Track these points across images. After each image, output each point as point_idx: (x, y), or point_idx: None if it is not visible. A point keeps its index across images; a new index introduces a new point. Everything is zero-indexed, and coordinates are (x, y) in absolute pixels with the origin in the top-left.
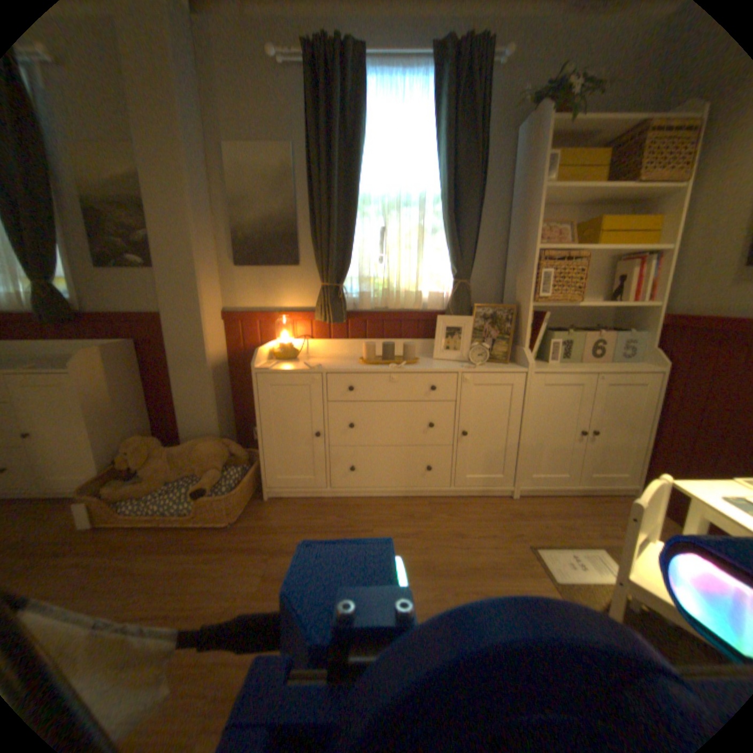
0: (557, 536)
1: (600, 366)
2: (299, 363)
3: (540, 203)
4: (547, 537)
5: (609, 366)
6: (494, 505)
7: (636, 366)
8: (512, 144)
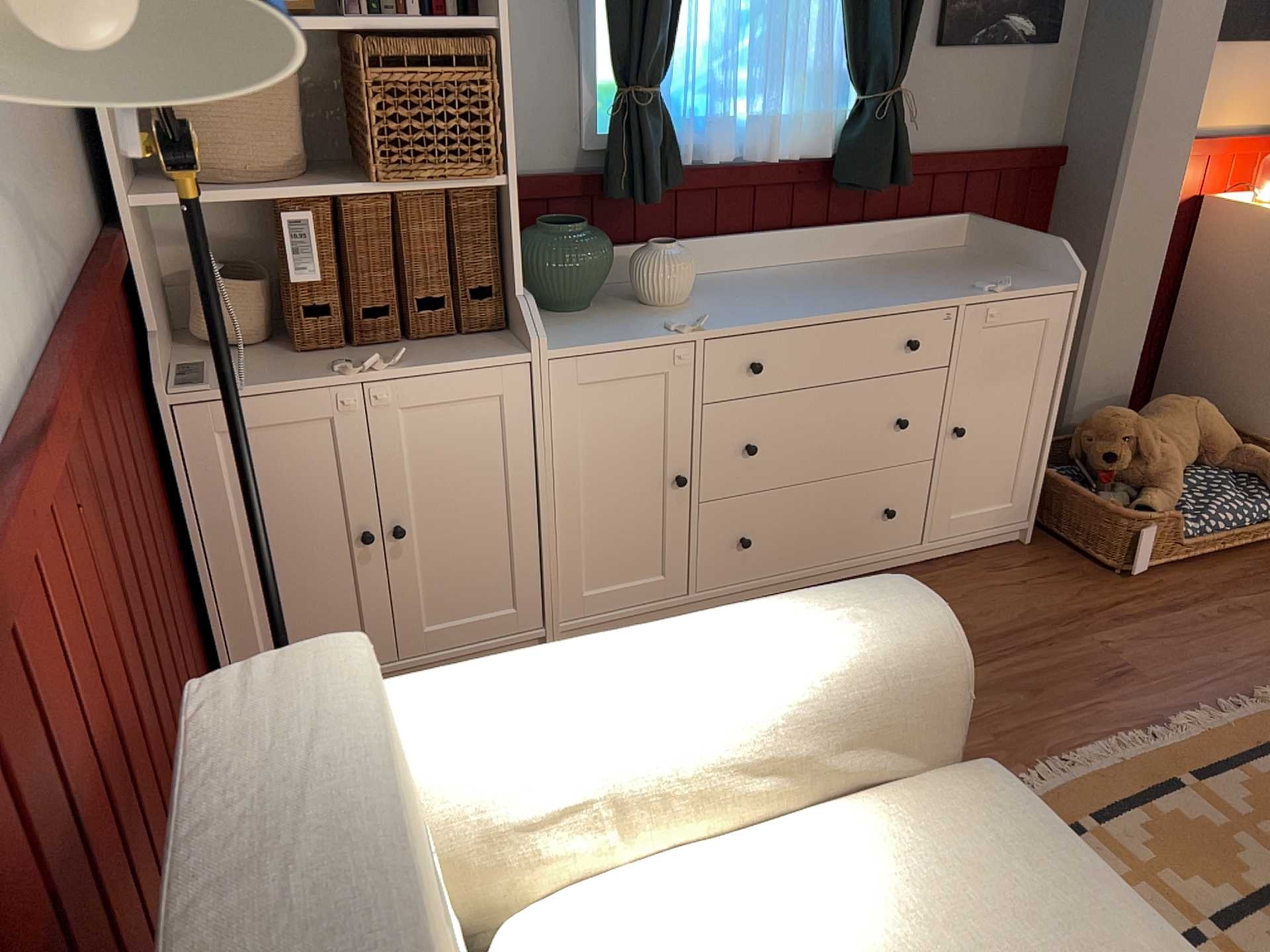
0: None
1: None
2: None
3: None
4: None
5: None
6: None
7: None
8: None
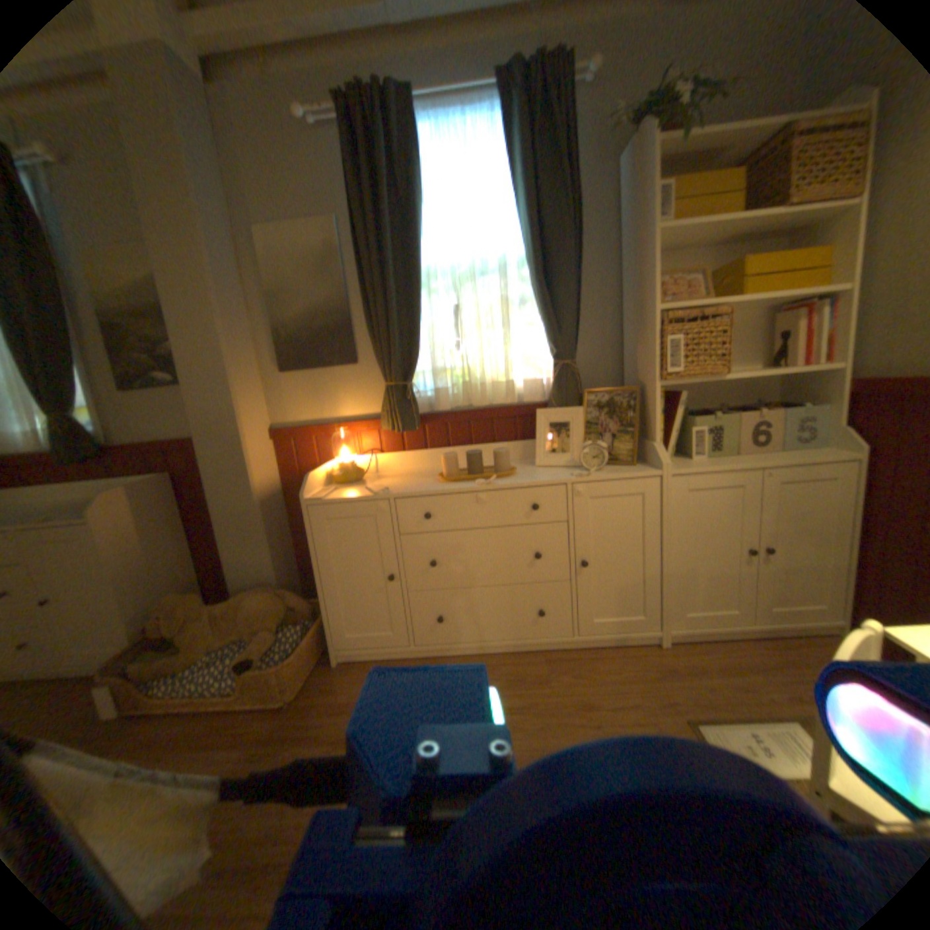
0: (727, 704)
1: (766, 459)
2: (363, 487)
3: (655, 251)
4: (712, 706)
5: (779, 457)
6: (636, 659)
7: (819, 454)
8: (614, 179)
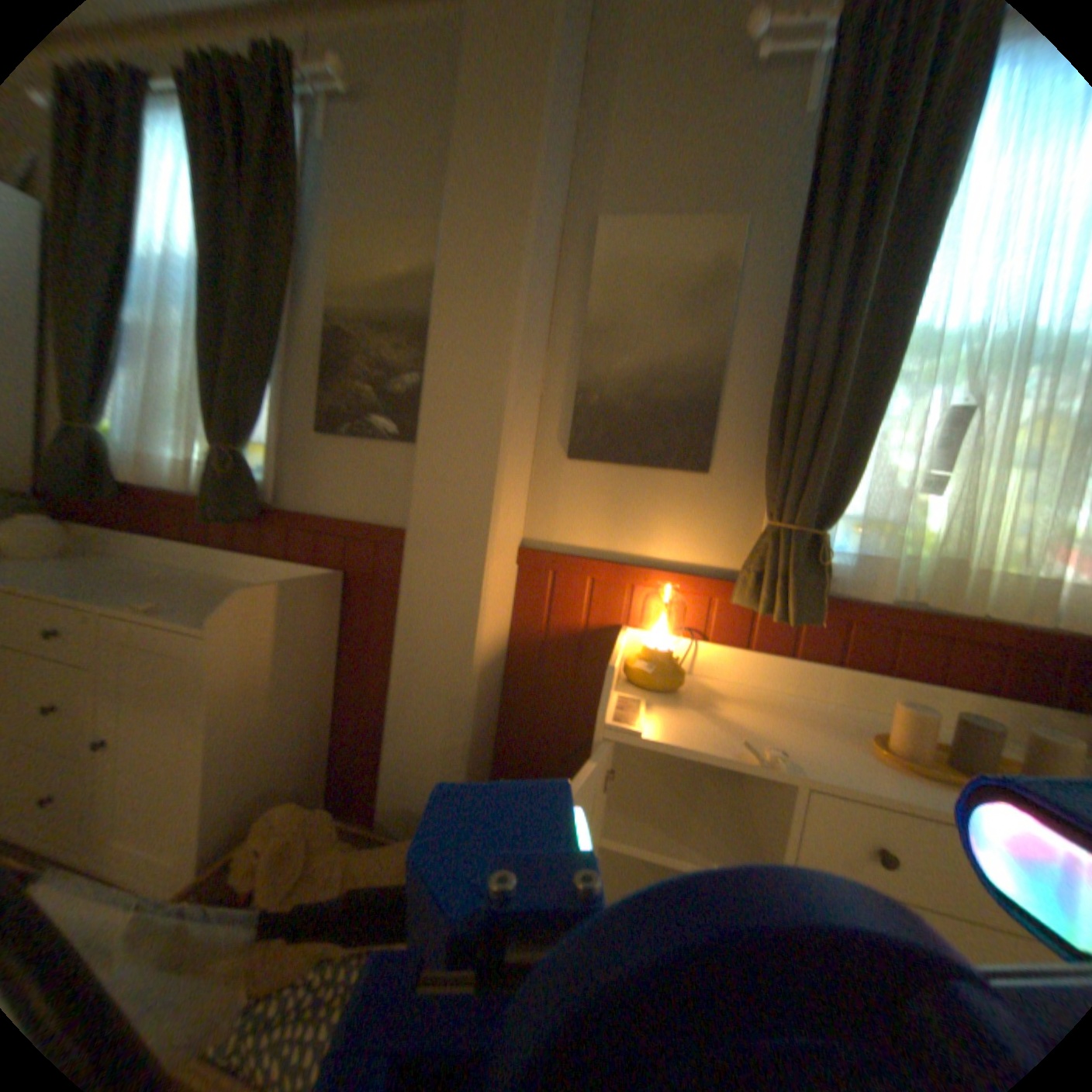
0: None
1: None
2: (703, 719)
3: None
4: None
5: None
6: None
7: None
8: None
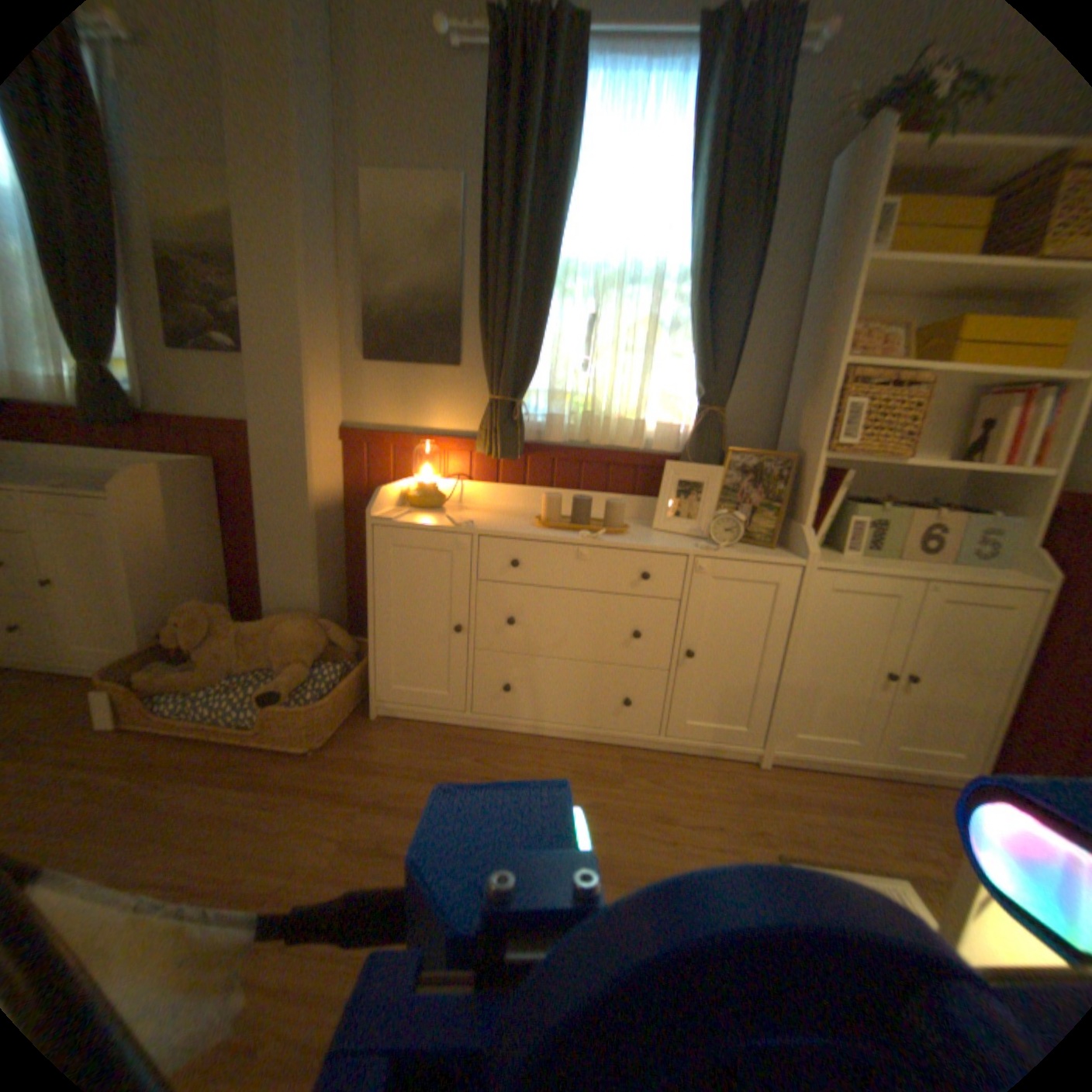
0: (828, 845)
1: (933, 569)
2: (442, 516)
3: (855, 288)
4: (810, 843)
5: (949, 570)
6: (728, 775)
7: (998, 575)
8: (818, 190)
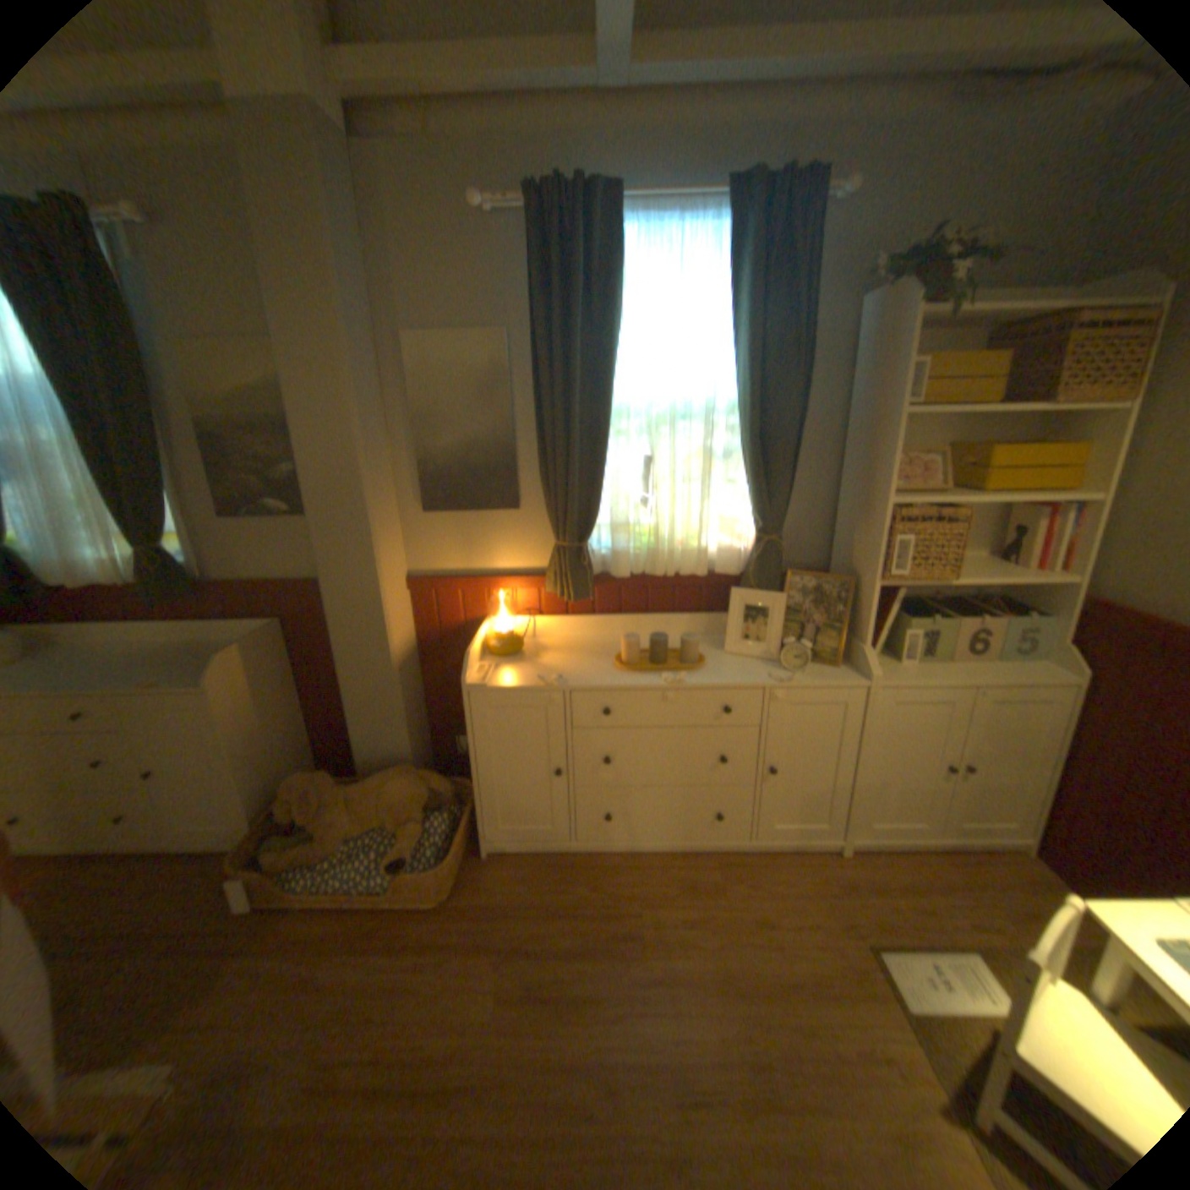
0: (909, 930)
1: (981, 672)
2: (526, 667)
3: (896, 438)
4: (894, 931)
5: (995, 672)
6: (815, 870)
7: (1037, 670)
8: (851, 319)
